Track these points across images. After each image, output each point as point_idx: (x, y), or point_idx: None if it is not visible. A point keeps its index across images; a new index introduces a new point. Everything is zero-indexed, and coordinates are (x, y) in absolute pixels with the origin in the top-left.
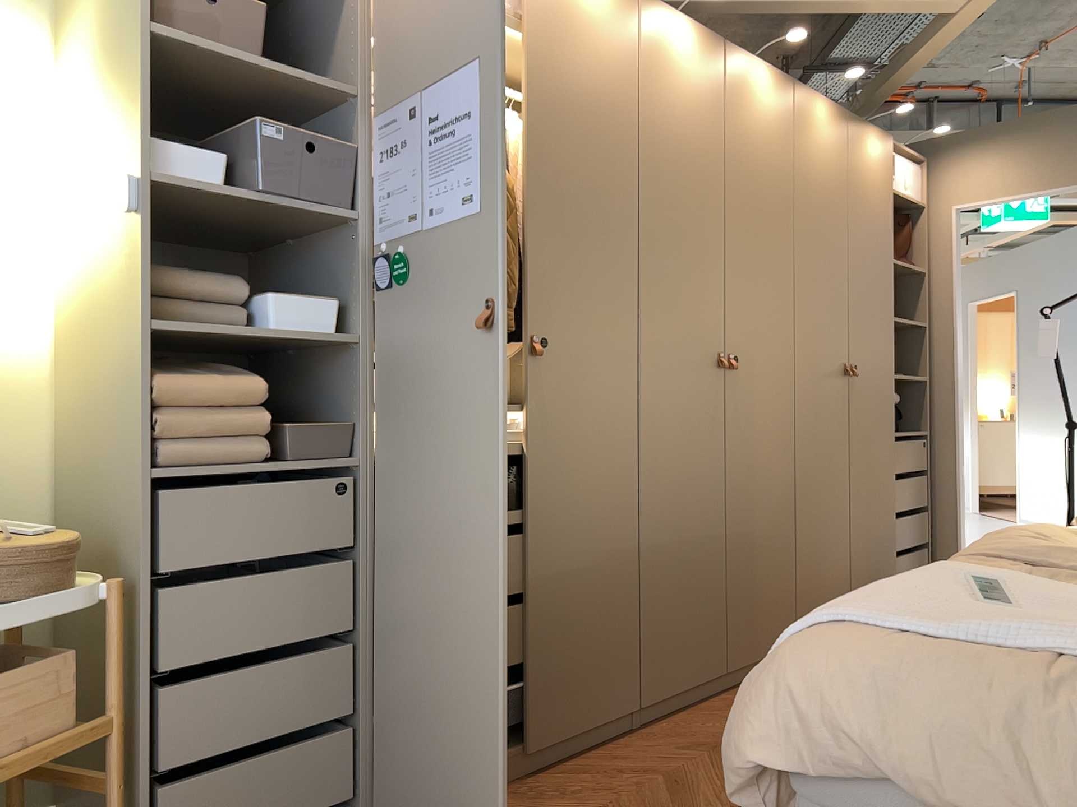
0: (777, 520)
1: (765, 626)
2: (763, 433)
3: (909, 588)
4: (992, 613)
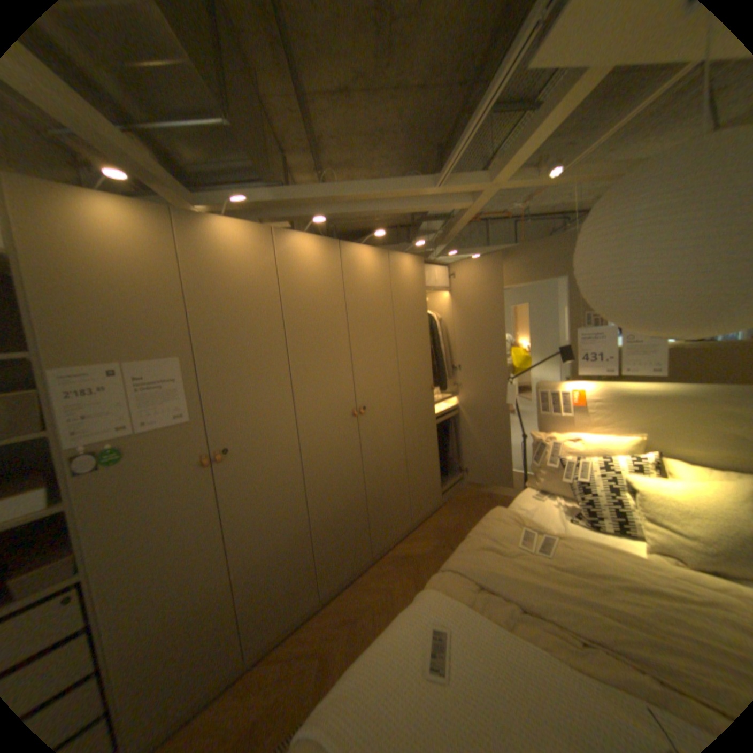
0: (401, 473)
1: (398, 524)
2: (389, 435)
3: (396, 652)
4: (434, 689)
